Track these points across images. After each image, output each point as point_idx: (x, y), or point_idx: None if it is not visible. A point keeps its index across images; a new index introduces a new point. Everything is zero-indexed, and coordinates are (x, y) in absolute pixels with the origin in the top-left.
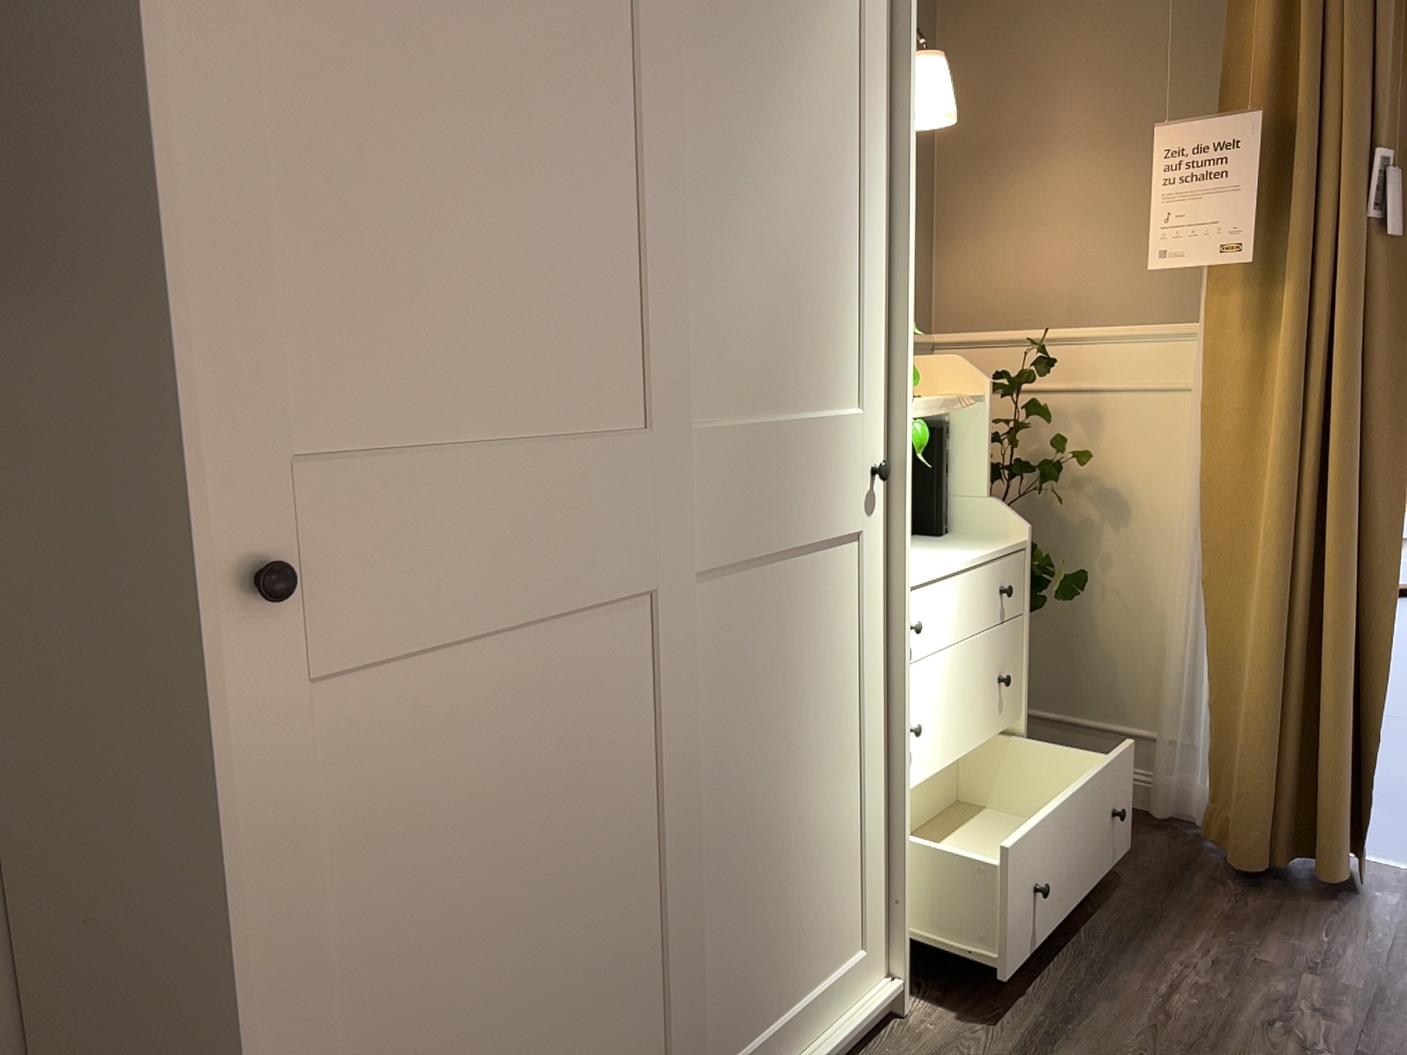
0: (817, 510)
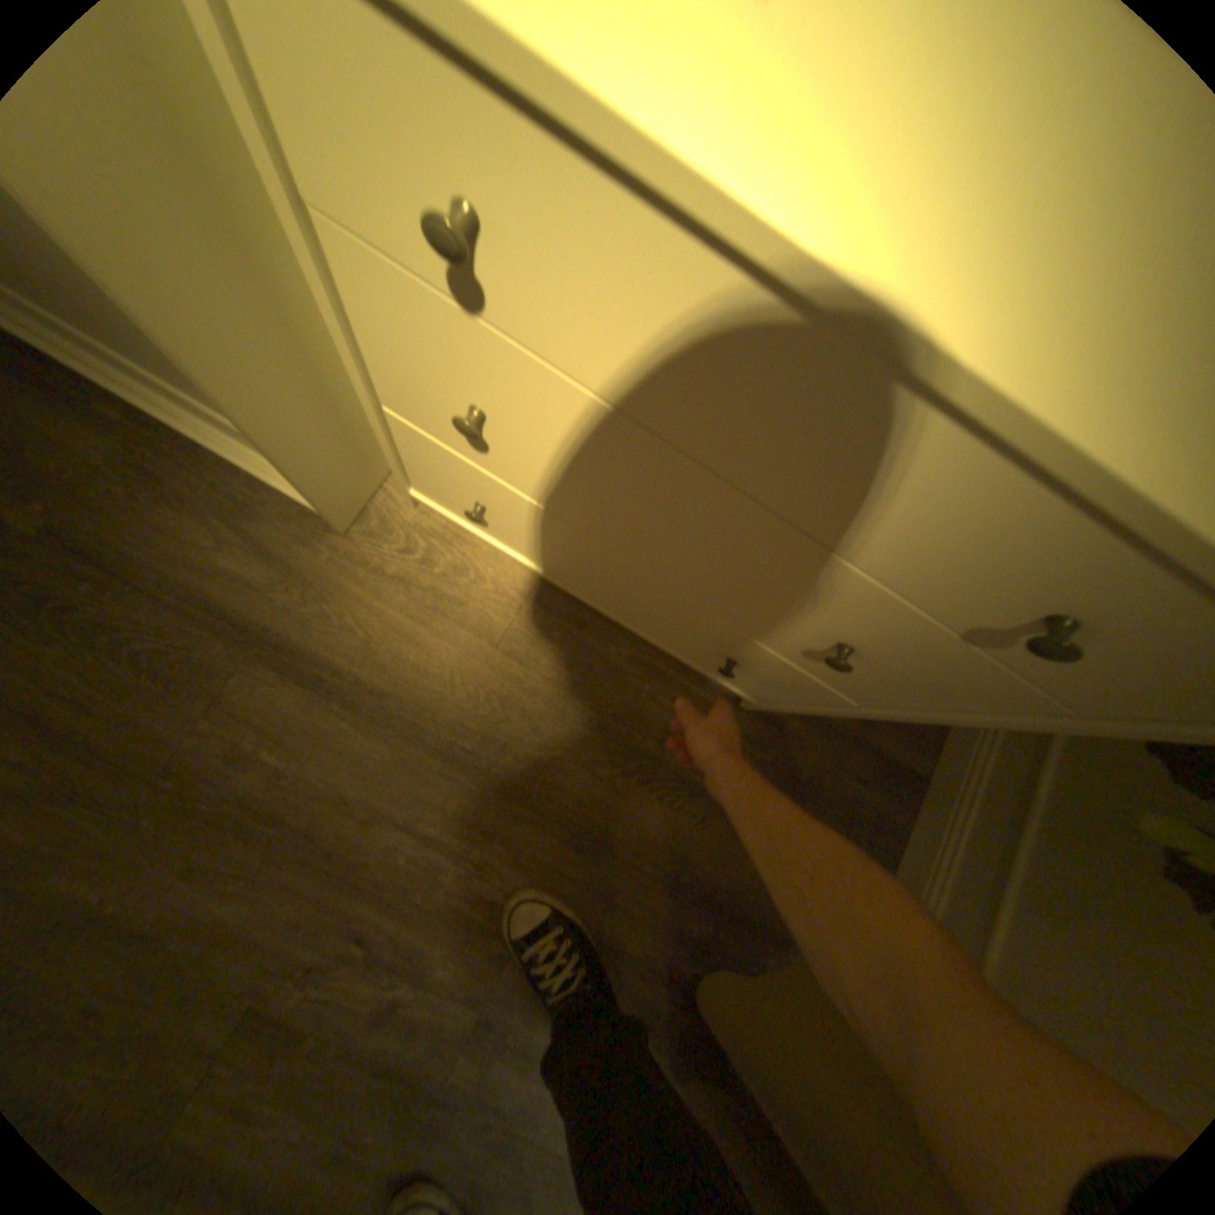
0: None
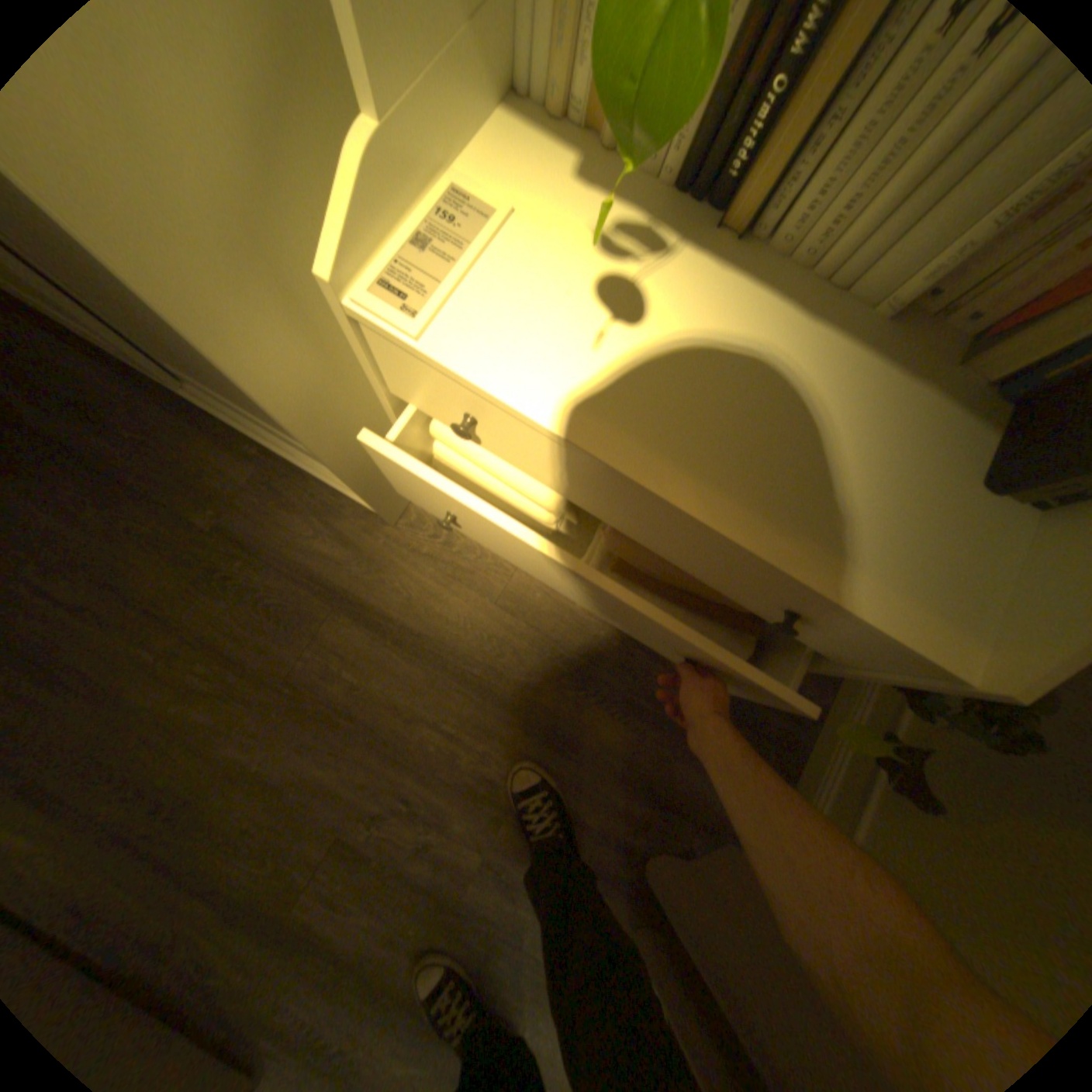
0: None
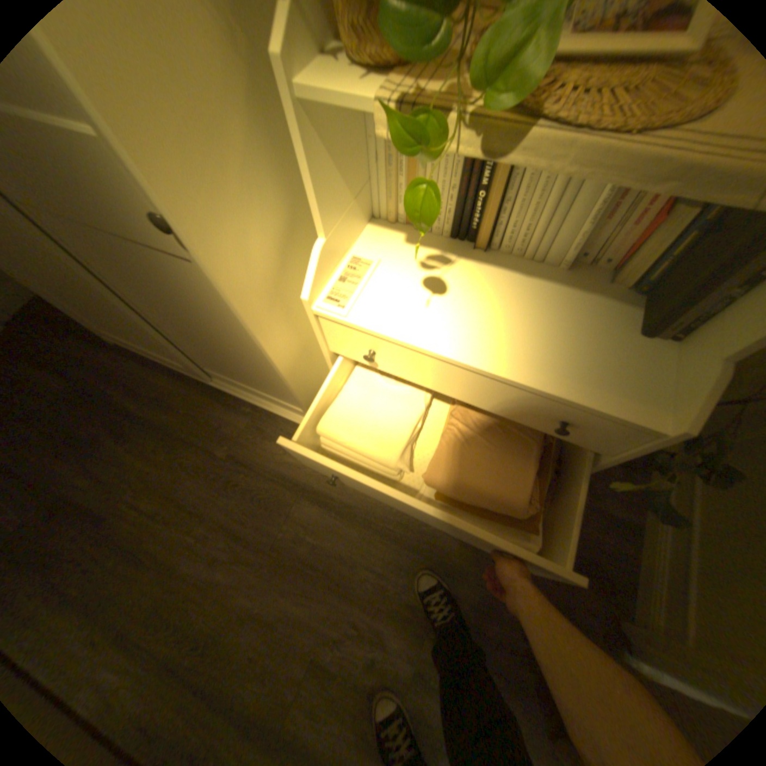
0: (108, 215)
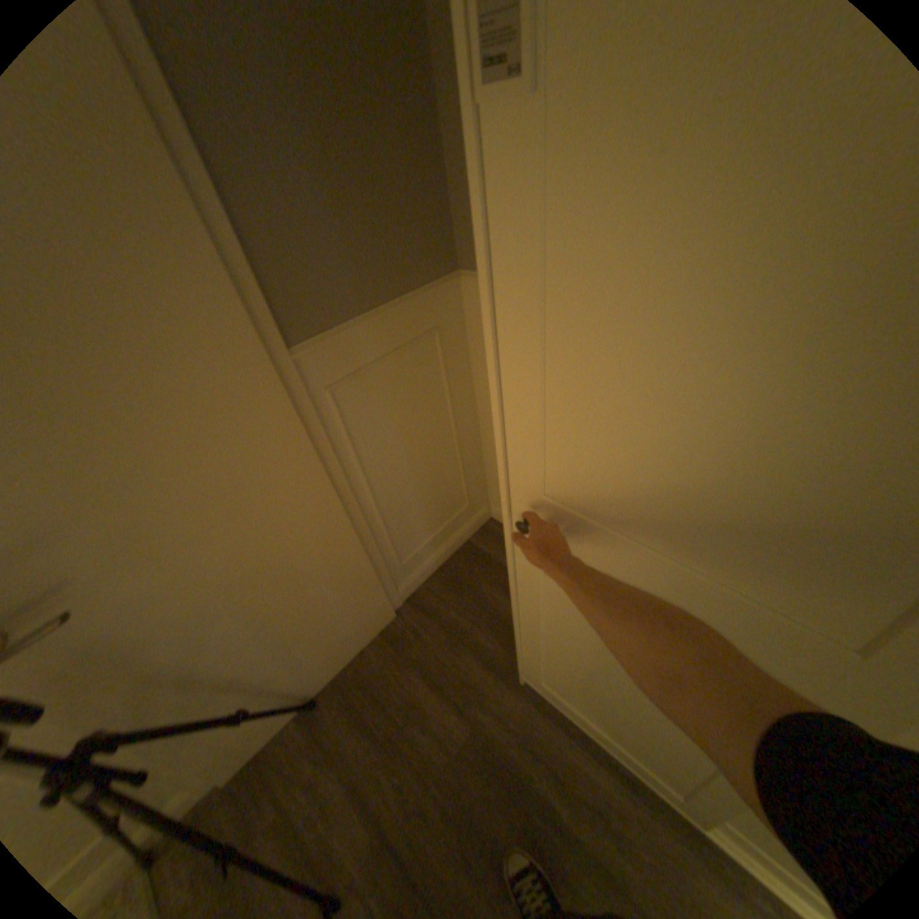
0: None
